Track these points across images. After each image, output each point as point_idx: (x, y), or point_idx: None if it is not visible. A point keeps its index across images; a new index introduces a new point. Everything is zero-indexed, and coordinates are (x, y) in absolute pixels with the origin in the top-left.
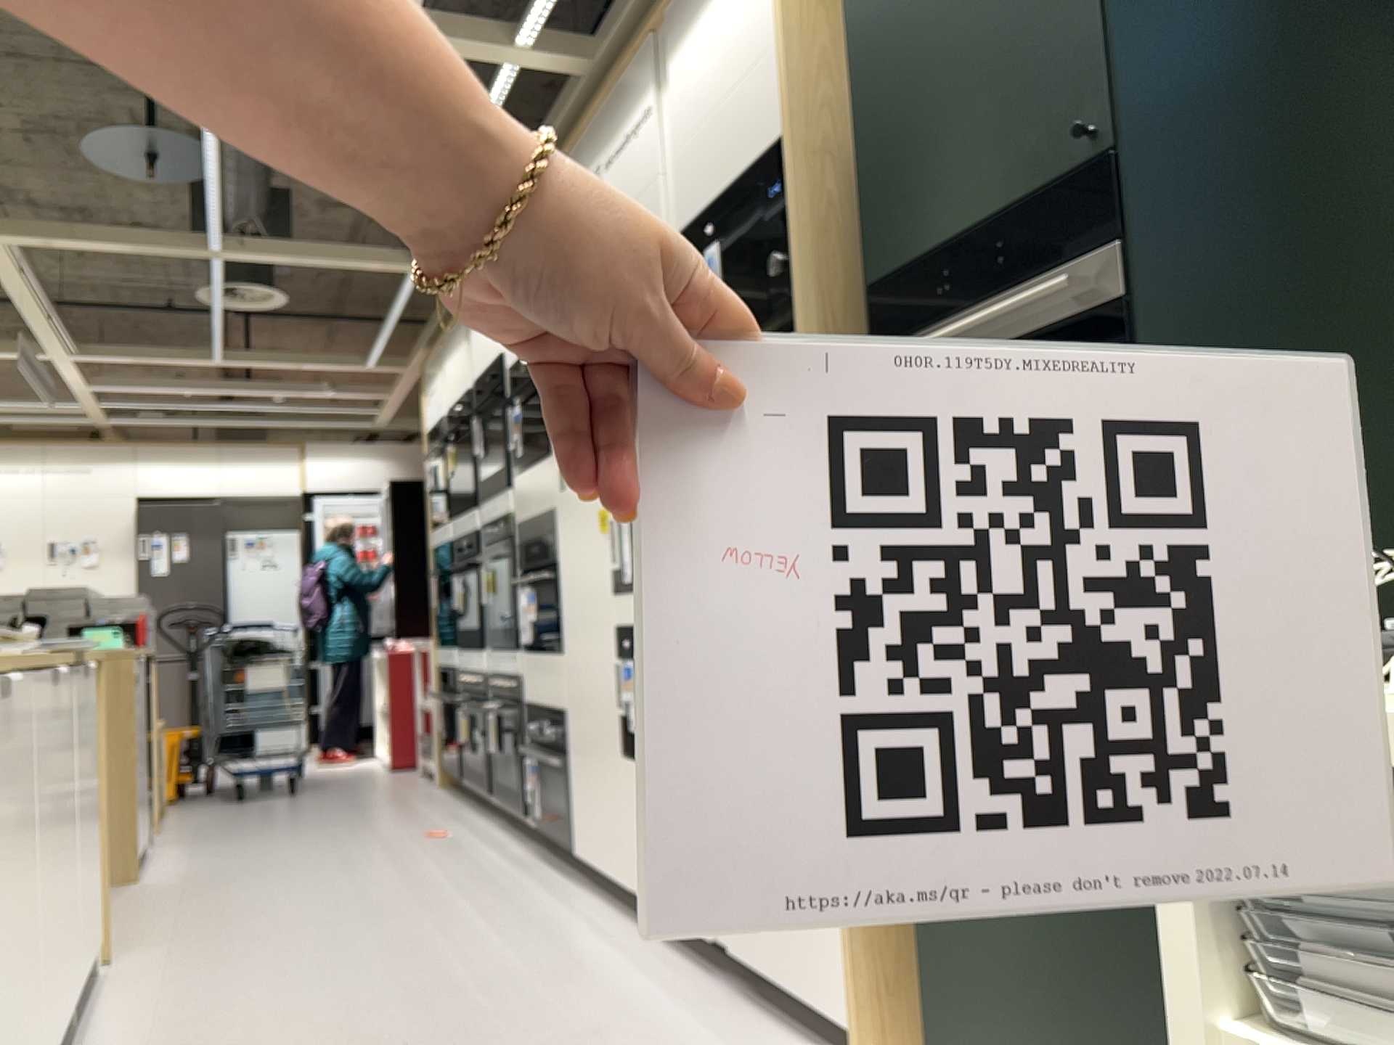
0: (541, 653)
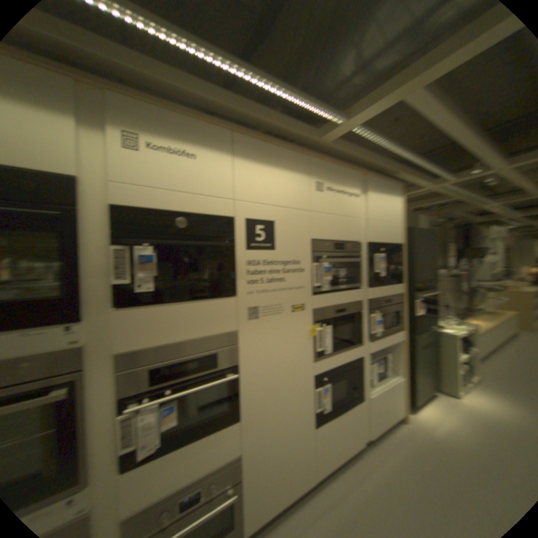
0: (188, 444)
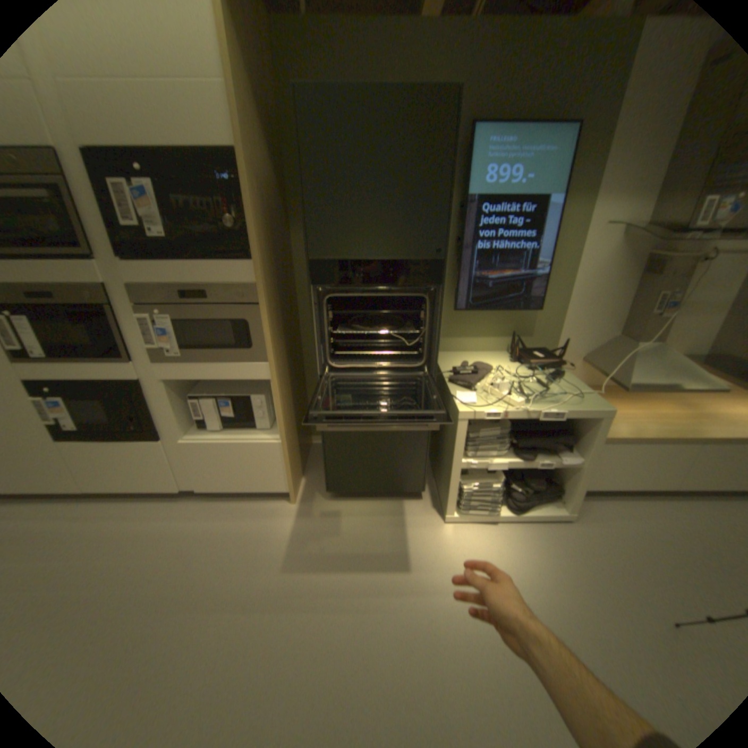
0: None
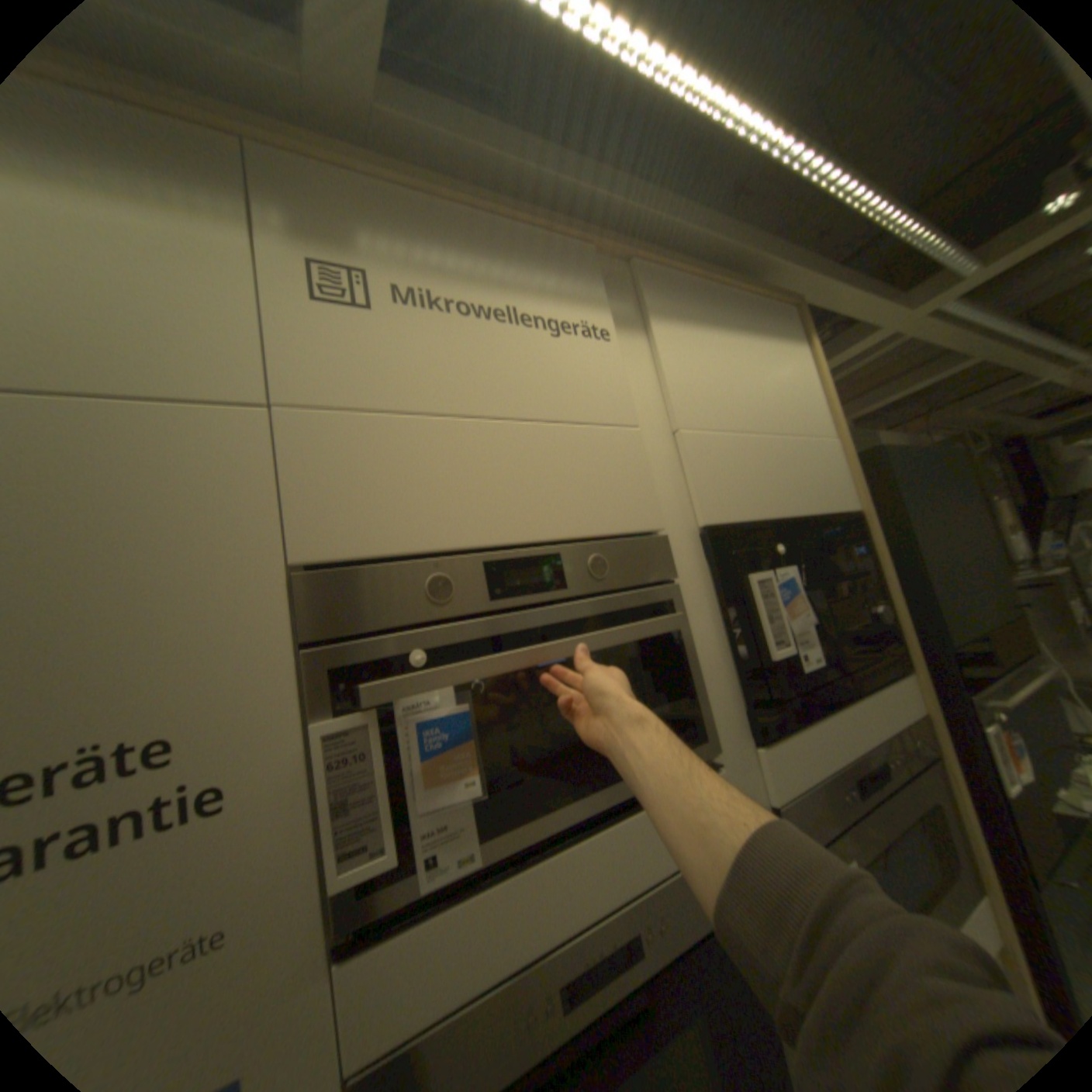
0: None
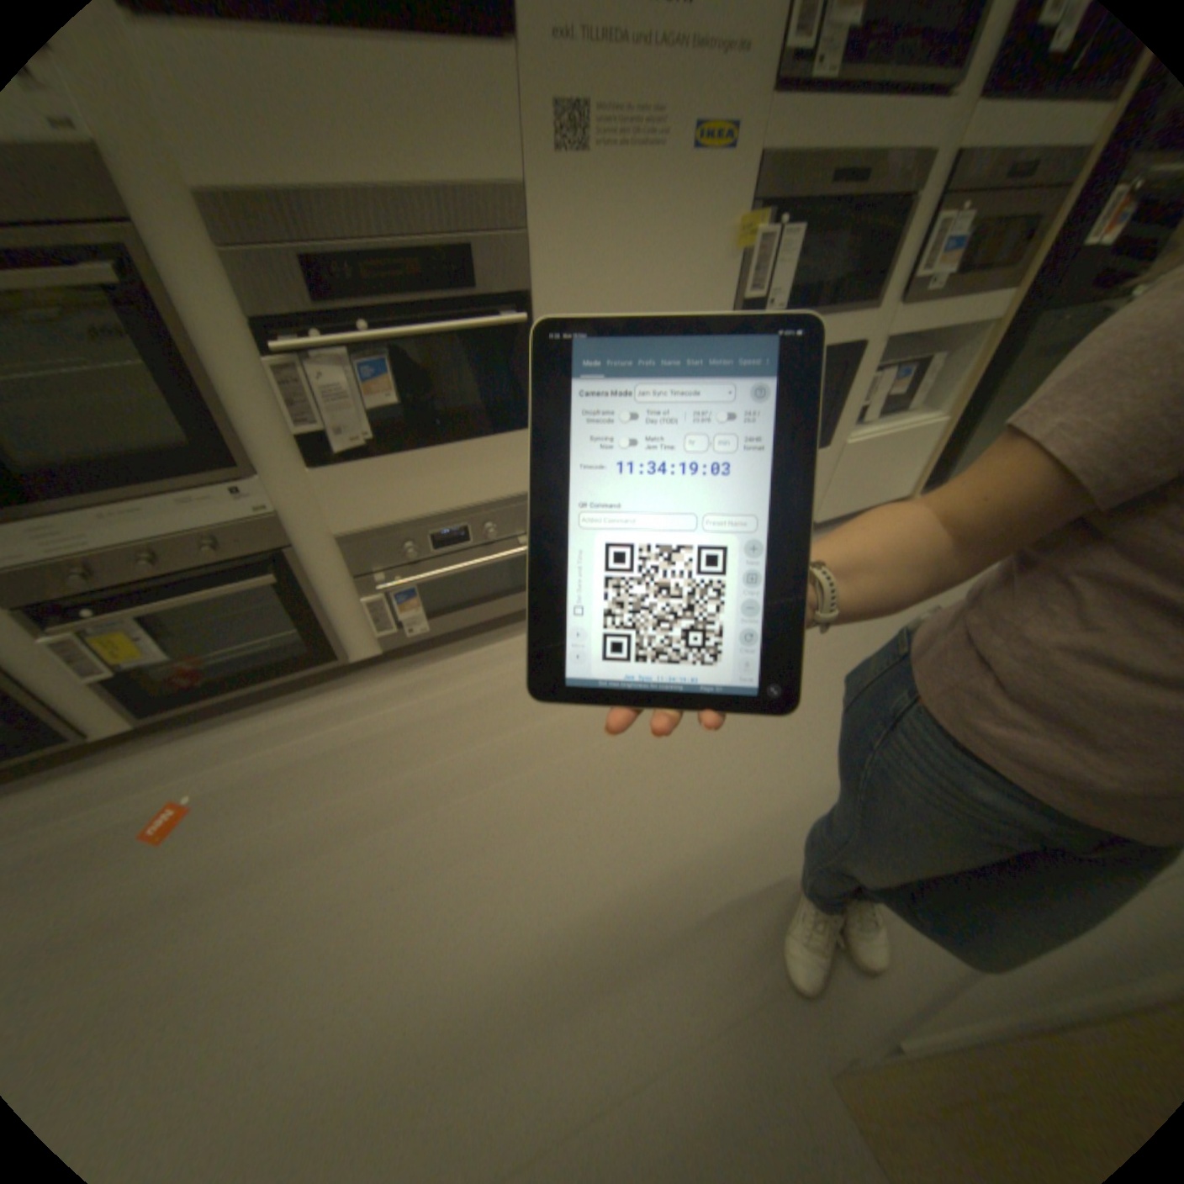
0: (428, 445)
